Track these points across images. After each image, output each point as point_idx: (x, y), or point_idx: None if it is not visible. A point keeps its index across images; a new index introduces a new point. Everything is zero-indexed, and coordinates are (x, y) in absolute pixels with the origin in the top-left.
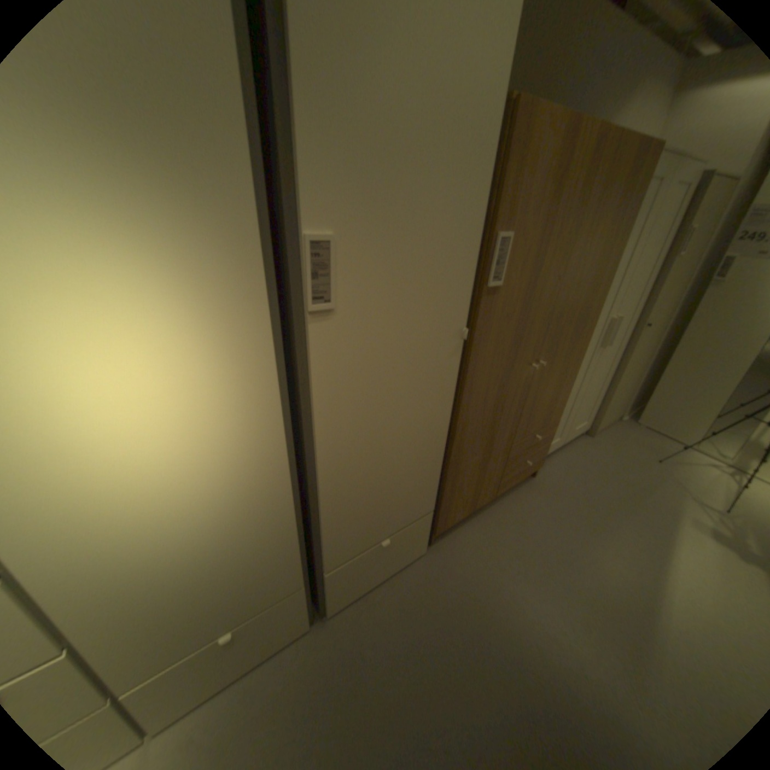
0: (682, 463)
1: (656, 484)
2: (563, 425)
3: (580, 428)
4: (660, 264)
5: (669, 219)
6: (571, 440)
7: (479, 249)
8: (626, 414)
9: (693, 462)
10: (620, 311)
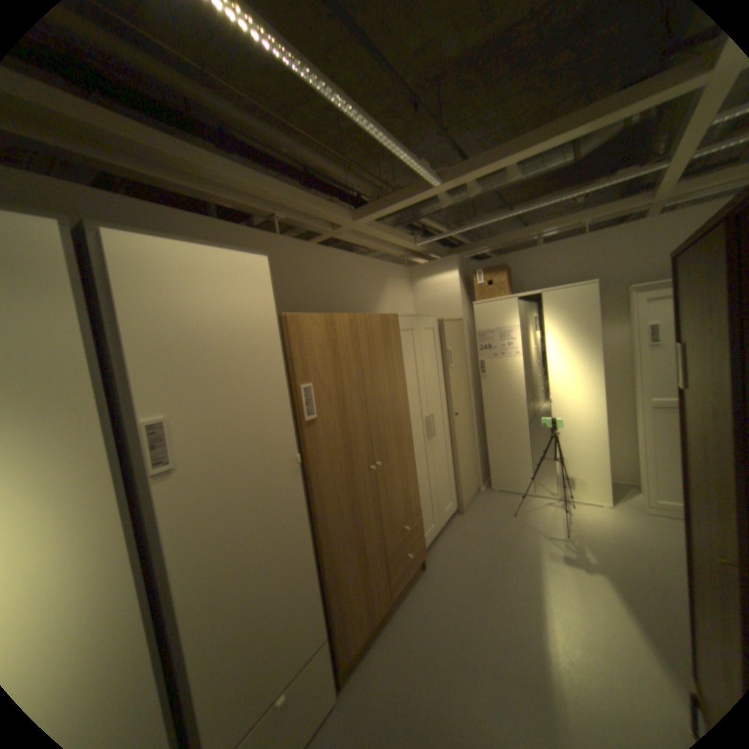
0: (529, 511)
1: (516, 536)
2: (430, 512)
3: (448, 510)
4: (441, 375)
5: (431, 349)
6: (445, 524)
7: (291, 399)
8: (480, 486)
9: (536, 508)
10: (428, 411)
